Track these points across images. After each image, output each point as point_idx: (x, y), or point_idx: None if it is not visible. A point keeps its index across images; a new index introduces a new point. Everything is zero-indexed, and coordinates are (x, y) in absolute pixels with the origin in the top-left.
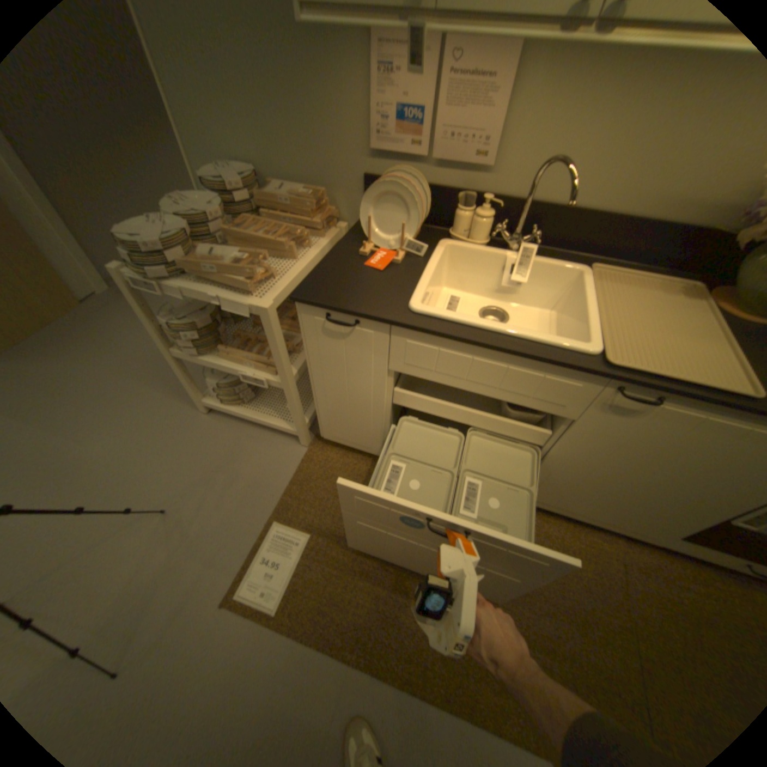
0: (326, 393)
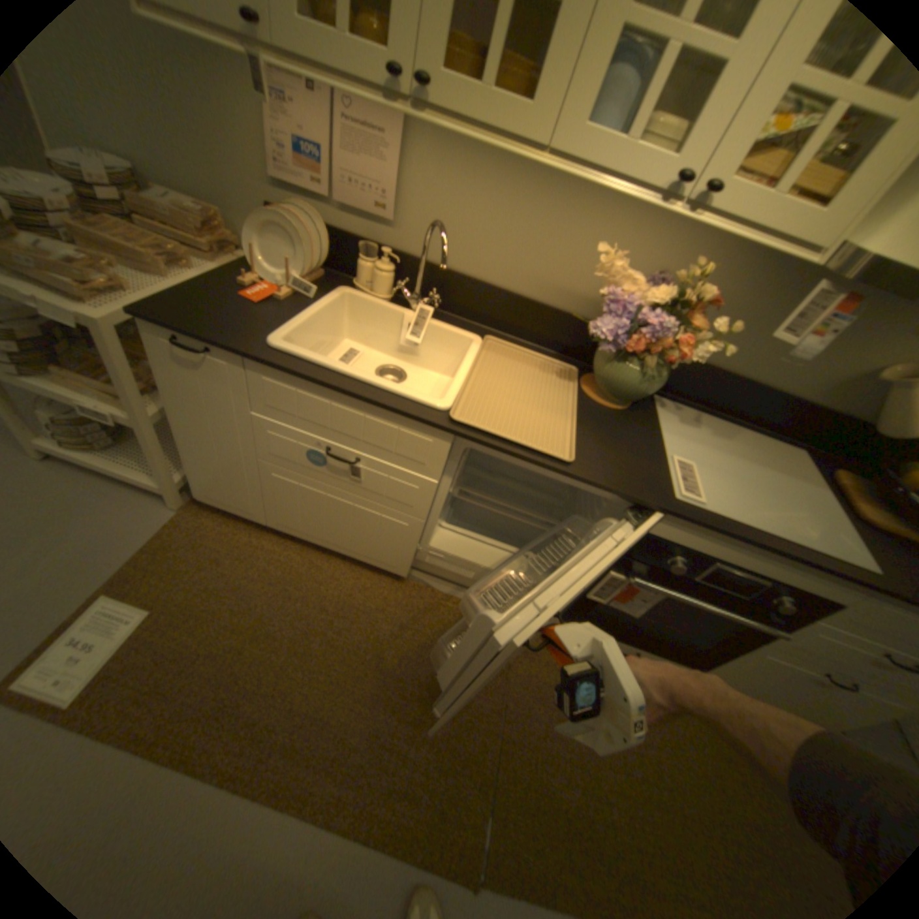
0: (190, 438)
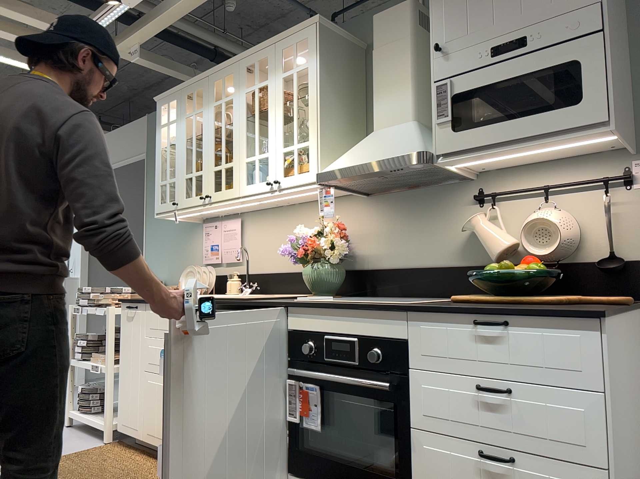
0: (123, 370)
